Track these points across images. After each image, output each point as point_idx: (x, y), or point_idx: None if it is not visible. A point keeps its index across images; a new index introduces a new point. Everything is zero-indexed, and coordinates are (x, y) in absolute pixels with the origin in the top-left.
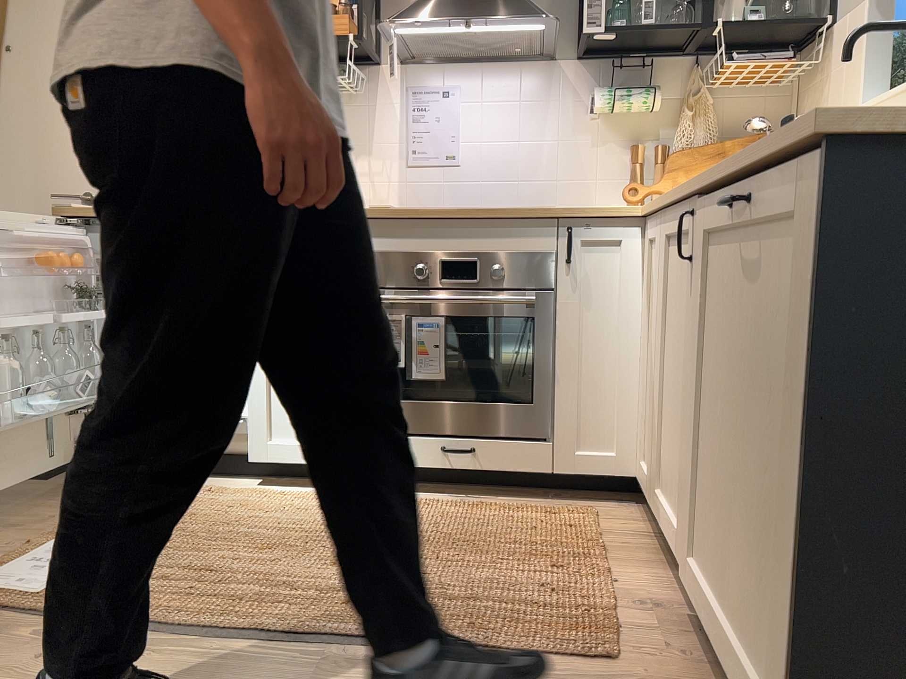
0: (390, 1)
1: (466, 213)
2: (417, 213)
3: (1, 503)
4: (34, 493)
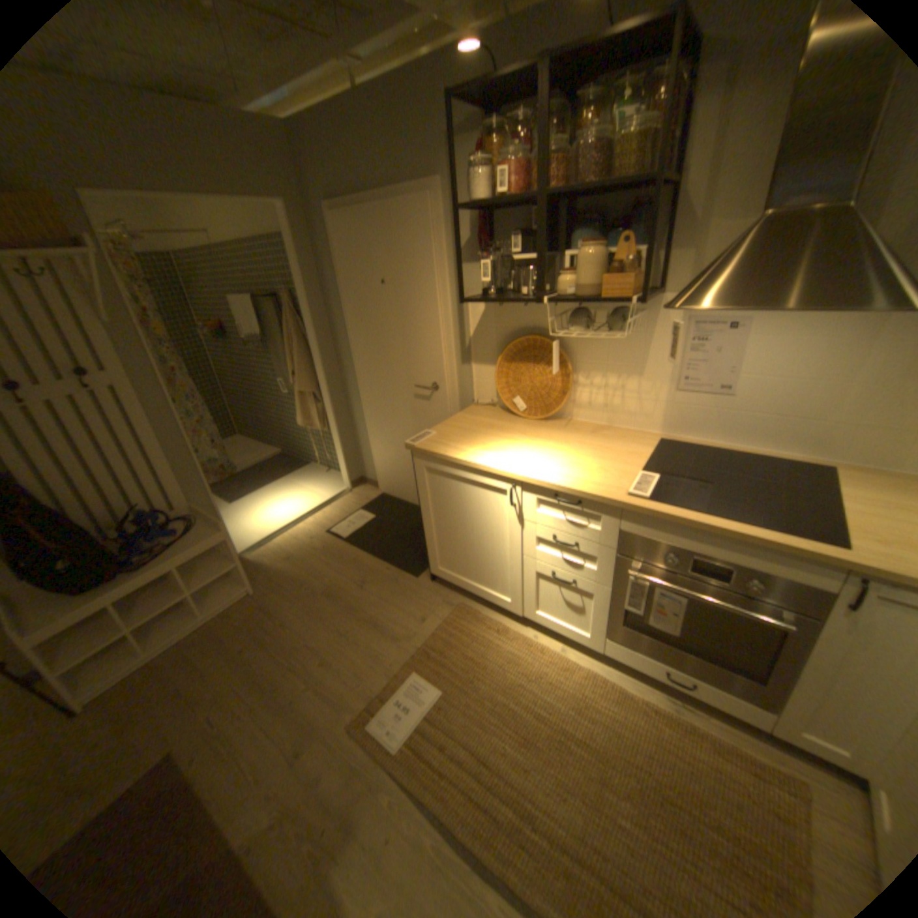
0: (688, 222)
1: (729, 534)
2: (675, 519)
3: (394, 601)
4: (410, 593)
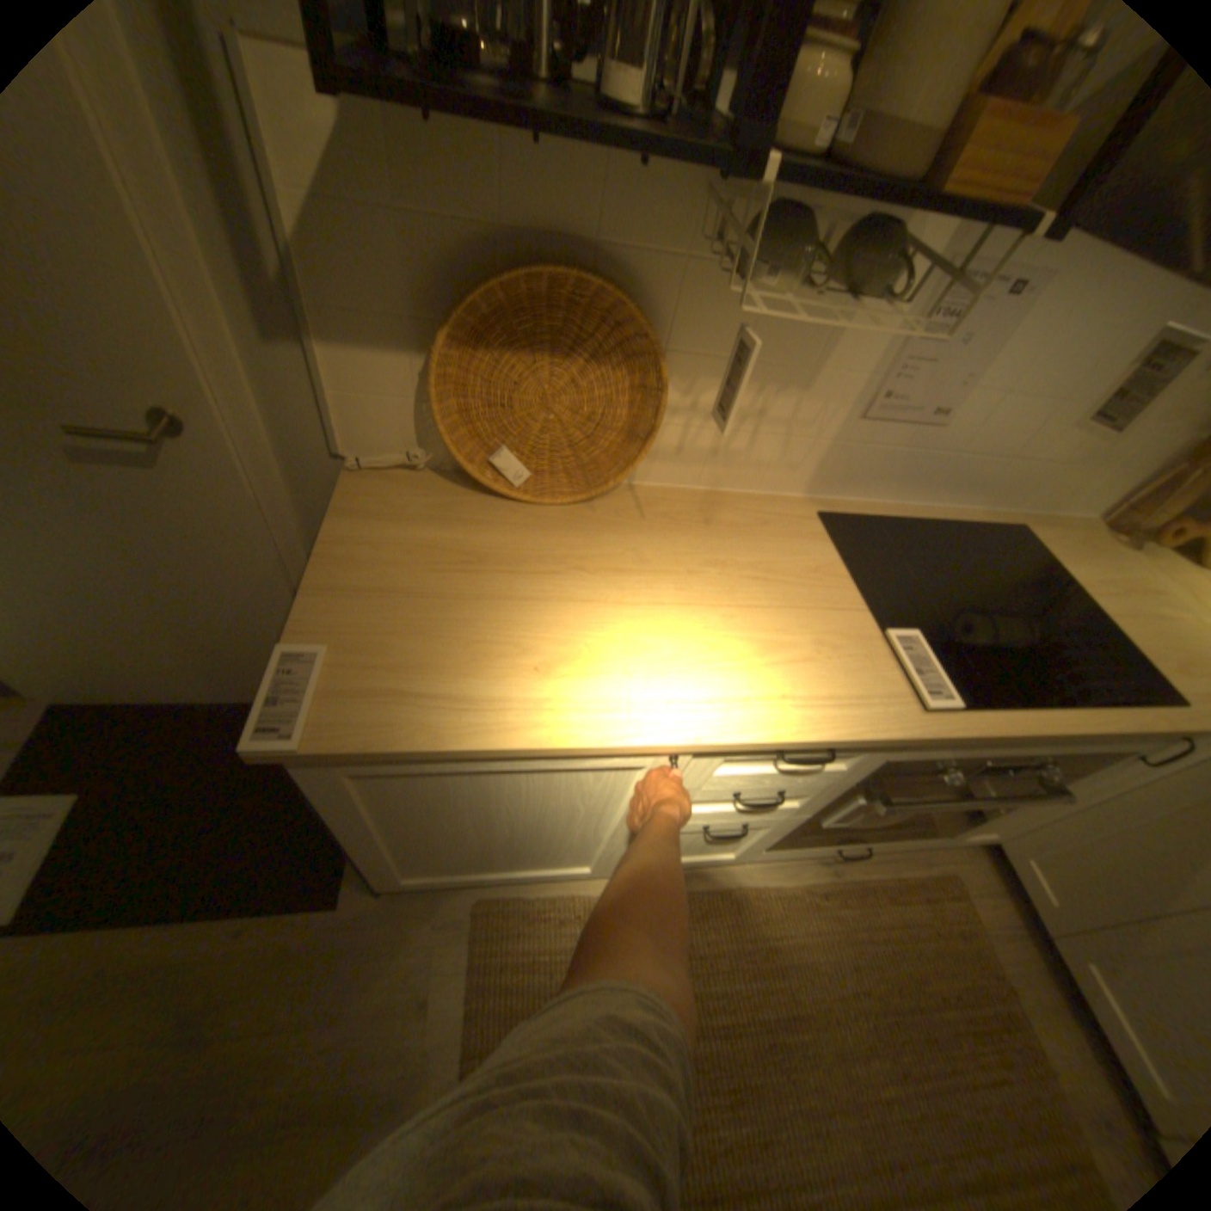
0: None
1: (1082, 736)
2: (1014, 738)
3: (320, 1010)
4: (346, 960)
